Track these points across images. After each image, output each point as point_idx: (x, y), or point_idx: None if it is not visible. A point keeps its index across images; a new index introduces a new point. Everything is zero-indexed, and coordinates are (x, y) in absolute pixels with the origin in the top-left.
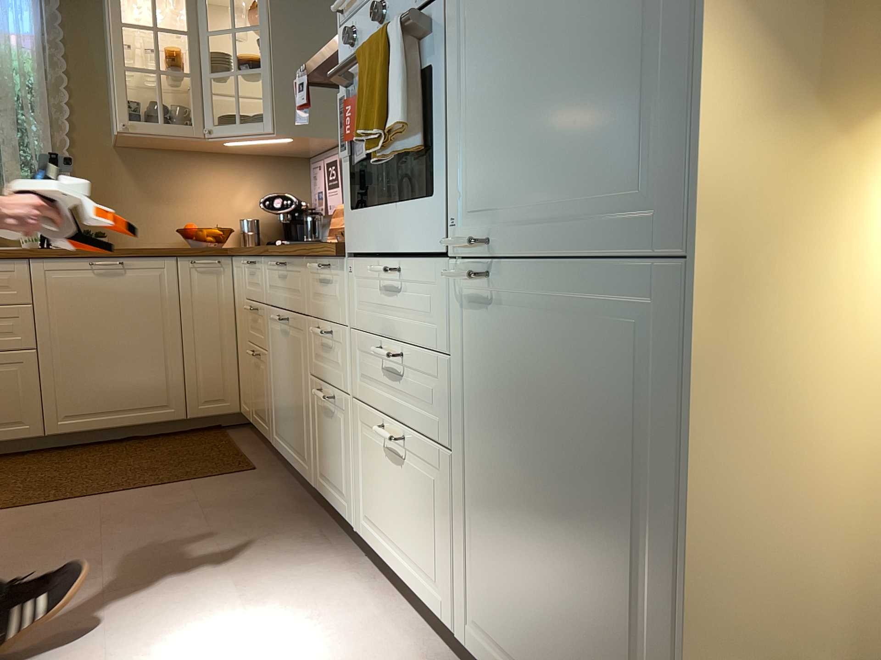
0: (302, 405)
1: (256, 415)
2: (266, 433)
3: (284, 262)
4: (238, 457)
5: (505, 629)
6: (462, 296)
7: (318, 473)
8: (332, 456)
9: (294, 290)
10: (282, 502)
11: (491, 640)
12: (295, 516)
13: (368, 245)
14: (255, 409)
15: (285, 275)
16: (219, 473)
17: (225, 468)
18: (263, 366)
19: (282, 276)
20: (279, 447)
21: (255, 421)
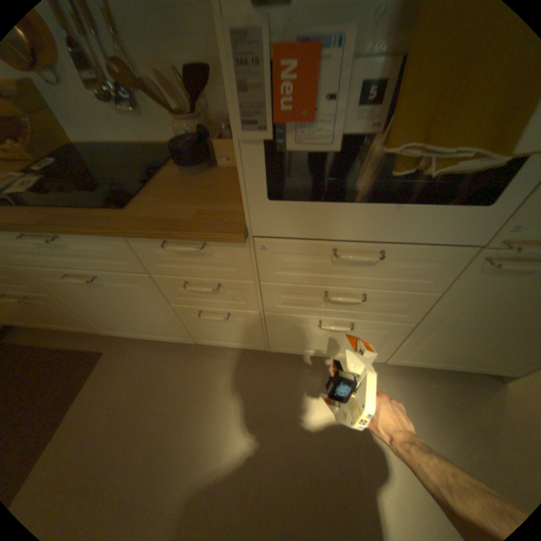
0: (159, 317)
1: (48, 324)
2: (83, 331)
3: (50, 234)
4: (68, 354)
5: (435, 358)
6: (483, 267)
7: (201, 339)
8: (226, 333)
9: (99, 257)
10: (166, 358)
11: (418, 361)
12: (191, 361)
13: (309, 231)
14: (43, 322)
15: (62, 245)
16: (83, 377)
17: (78, 369)
18: (44, 302)
19: (51, 245)
20: (119, 334)
21: (50, 327)
